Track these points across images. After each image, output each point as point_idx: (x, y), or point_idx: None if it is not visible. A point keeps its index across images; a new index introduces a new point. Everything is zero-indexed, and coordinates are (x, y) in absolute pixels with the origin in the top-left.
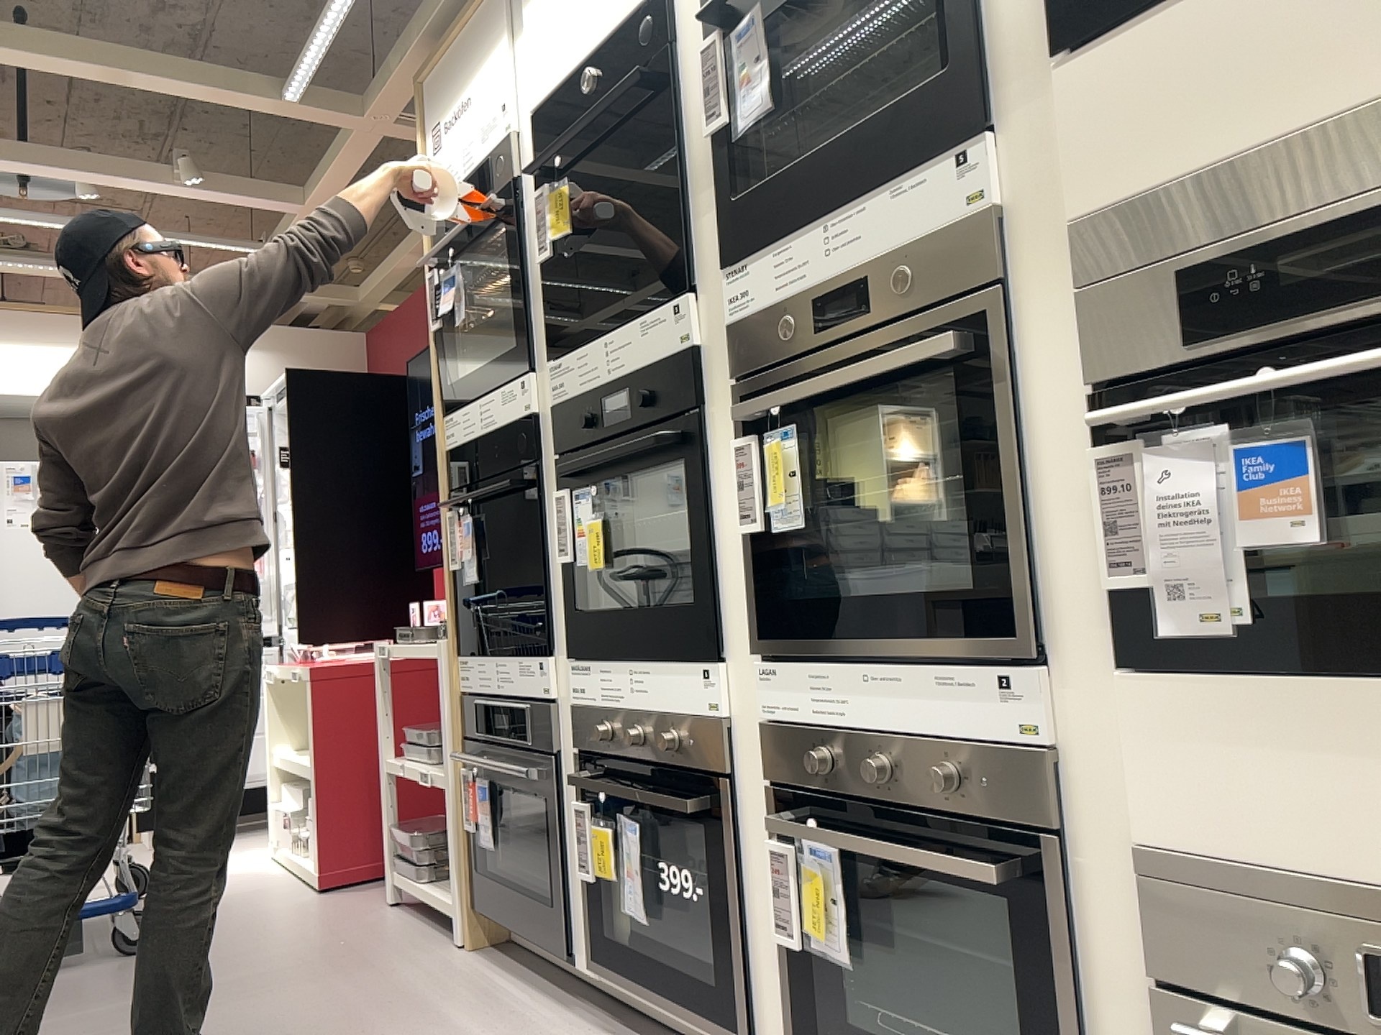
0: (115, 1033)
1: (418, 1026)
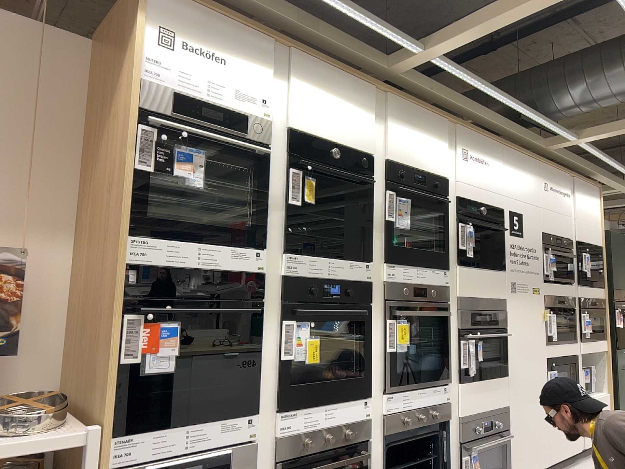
0: None
1: None
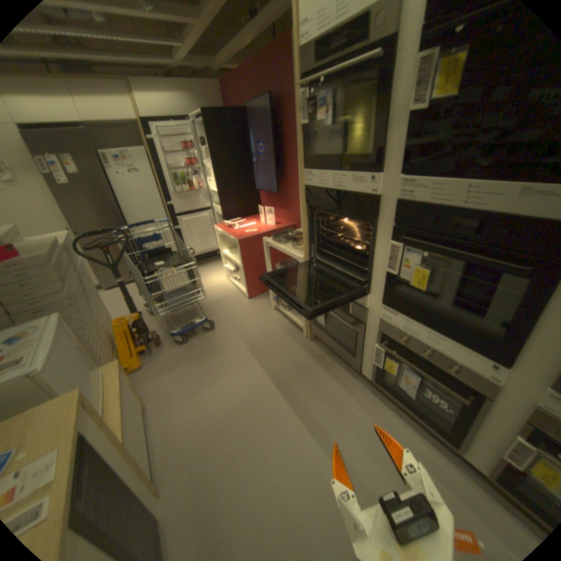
0: (223, 379)
1: (314, 386)
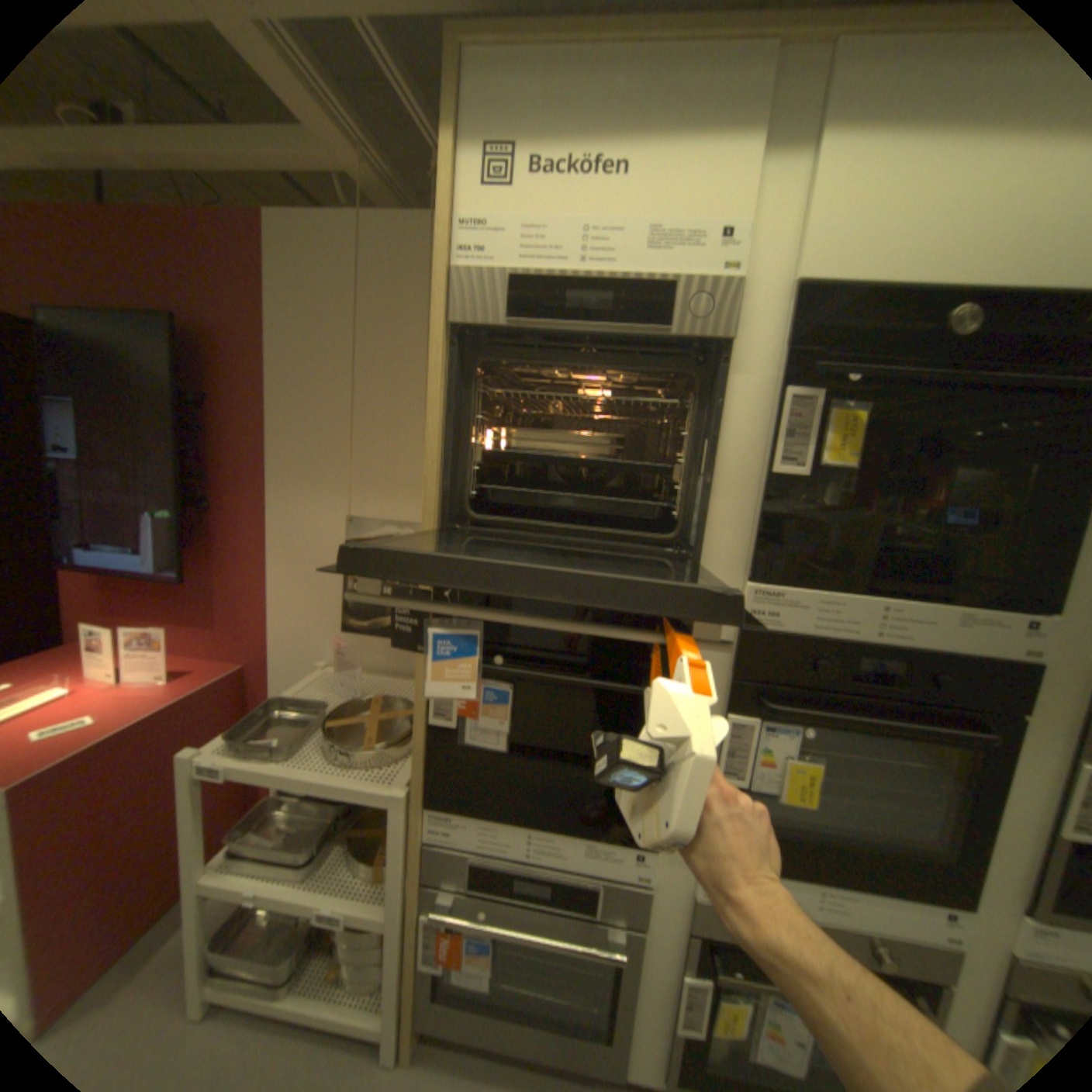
0: None
1: None
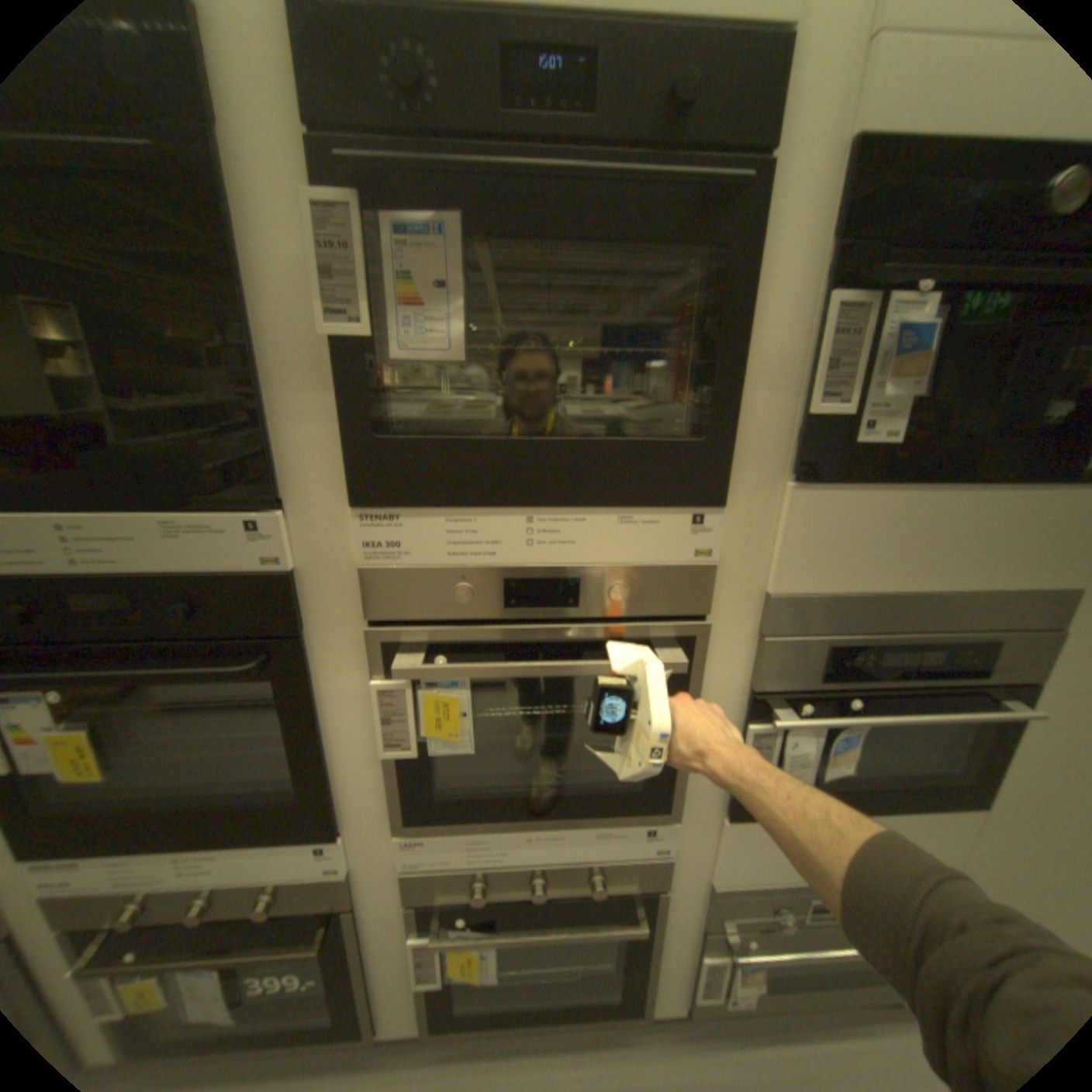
0: None
1: None
